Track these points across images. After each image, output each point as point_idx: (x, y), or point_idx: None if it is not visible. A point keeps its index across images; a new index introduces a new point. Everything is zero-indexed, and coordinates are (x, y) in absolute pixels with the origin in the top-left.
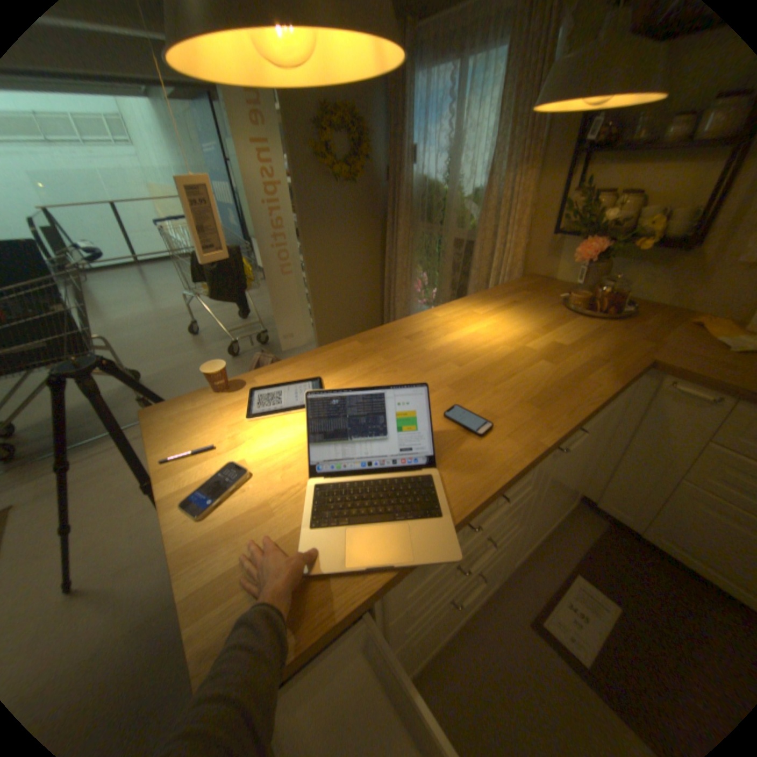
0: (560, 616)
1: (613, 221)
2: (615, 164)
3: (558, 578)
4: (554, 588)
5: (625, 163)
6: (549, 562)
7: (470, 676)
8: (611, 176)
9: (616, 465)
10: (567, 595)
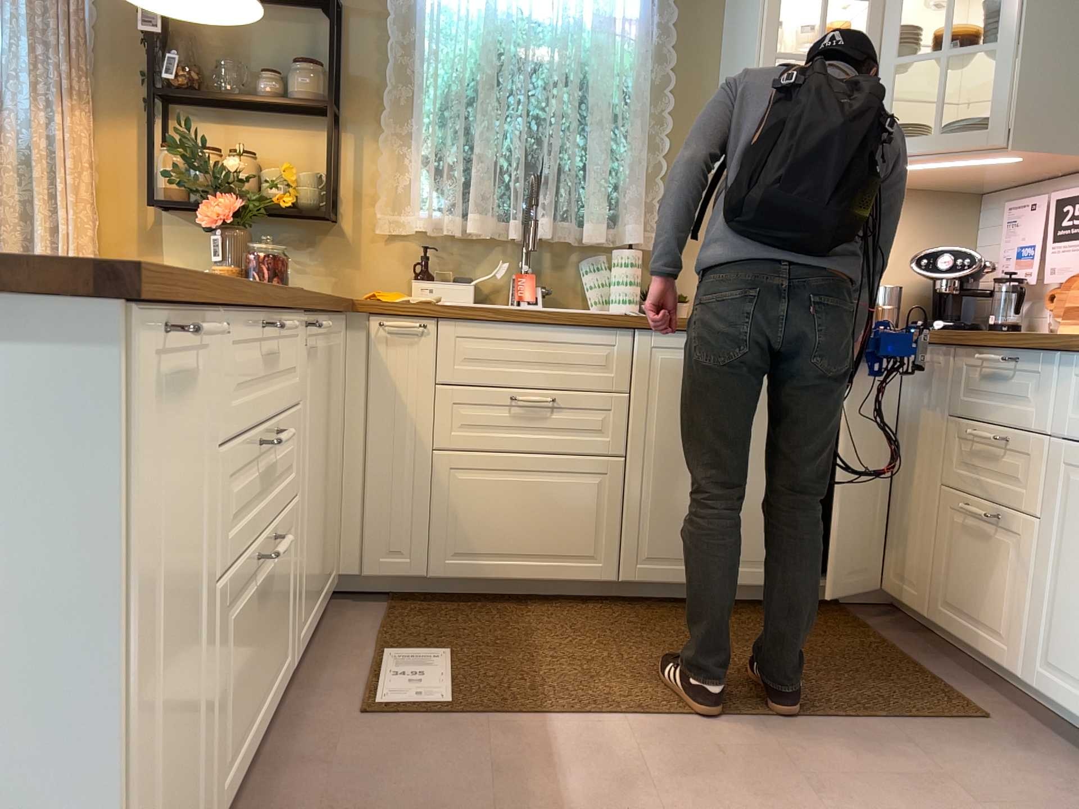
0: (385, 689)
1: (236, 178)
2: (209, 125)
3: (357, 667)
4: (359, 675)
5: (222, 126)
6: (336, 660)
7: (307, 803)
8: (209, 139)
9: (358, 486)
10: (380, 671)
